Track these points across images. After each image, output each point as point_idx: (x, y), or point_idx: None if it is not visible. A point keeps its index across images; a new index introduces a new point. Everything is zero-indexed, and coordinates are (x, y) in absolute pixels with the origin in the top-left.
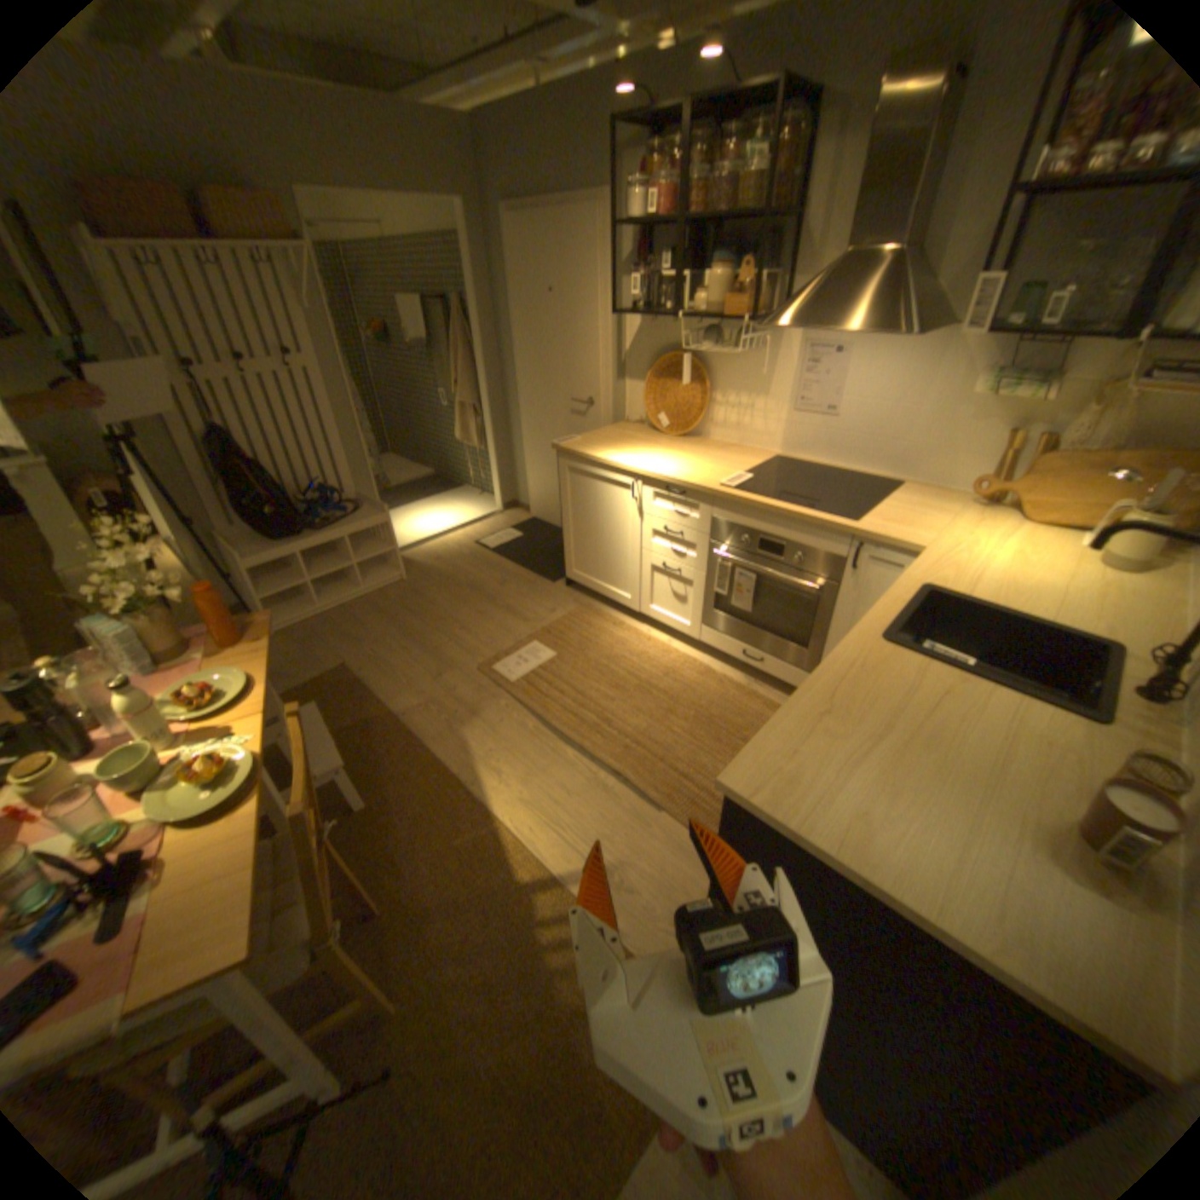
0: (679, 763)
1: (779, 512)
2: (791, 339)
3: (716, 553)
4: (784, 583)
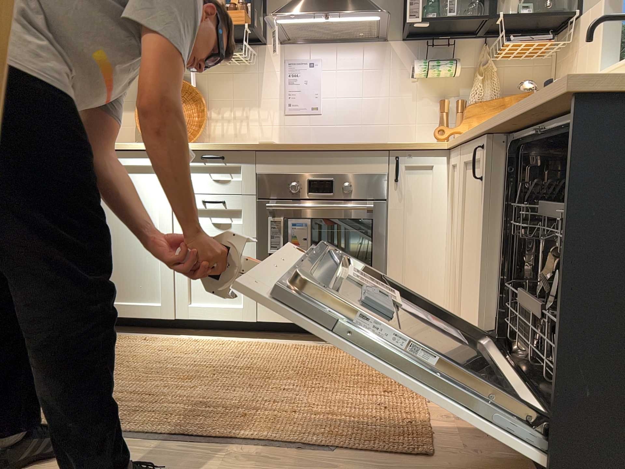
0: (318, 410)
1: (325, 147)
2: (272, 61)
3: (270, 206)
4: (339, 218)
